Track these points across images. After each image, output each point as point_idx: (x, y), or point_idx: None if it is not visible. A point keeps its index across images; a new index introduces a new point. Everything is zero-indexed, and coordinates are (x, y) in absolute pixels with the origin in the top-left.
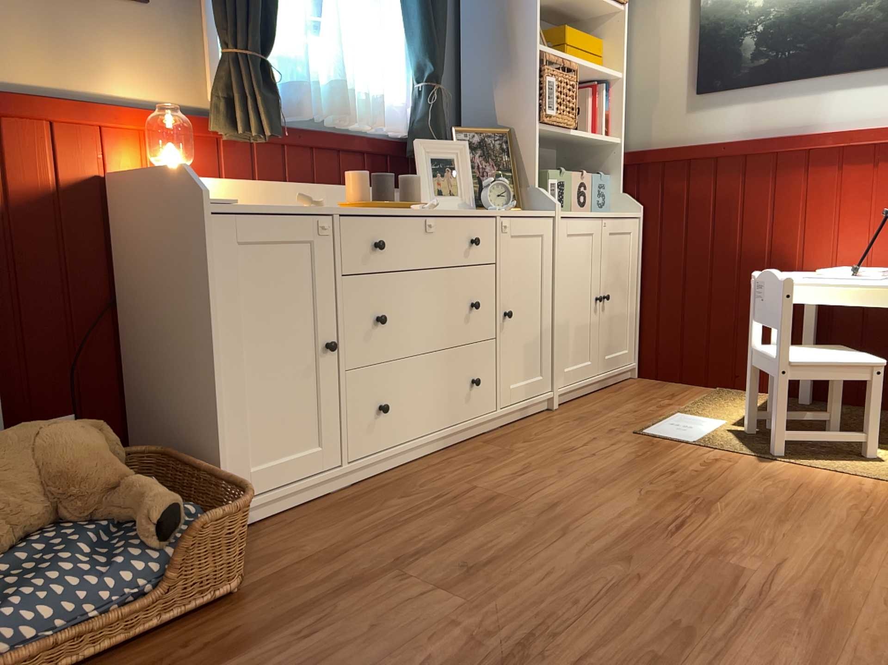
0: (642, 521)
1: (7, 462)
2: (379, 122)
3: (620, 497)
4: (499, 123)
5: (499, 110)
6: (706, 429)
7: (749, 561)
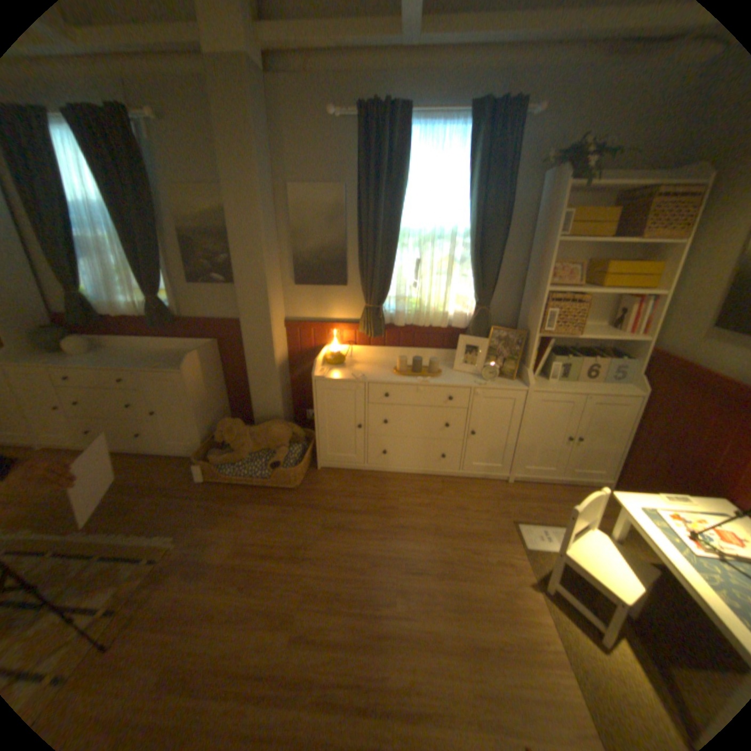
0: (412, 560)
1: (262, 432)
2: (441, 326)
3: (429, 545)
4: (527, 326)
5: (528, 319)
6: (554, 551)
7: (405, 608)
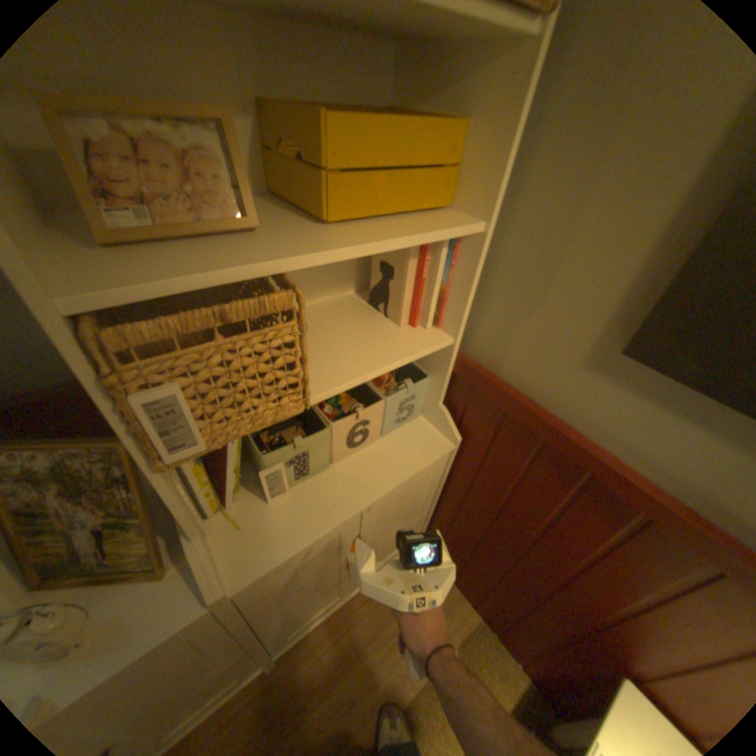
0: None
1: None
2: None
3: None
4: None
5: None
6: None
7: None
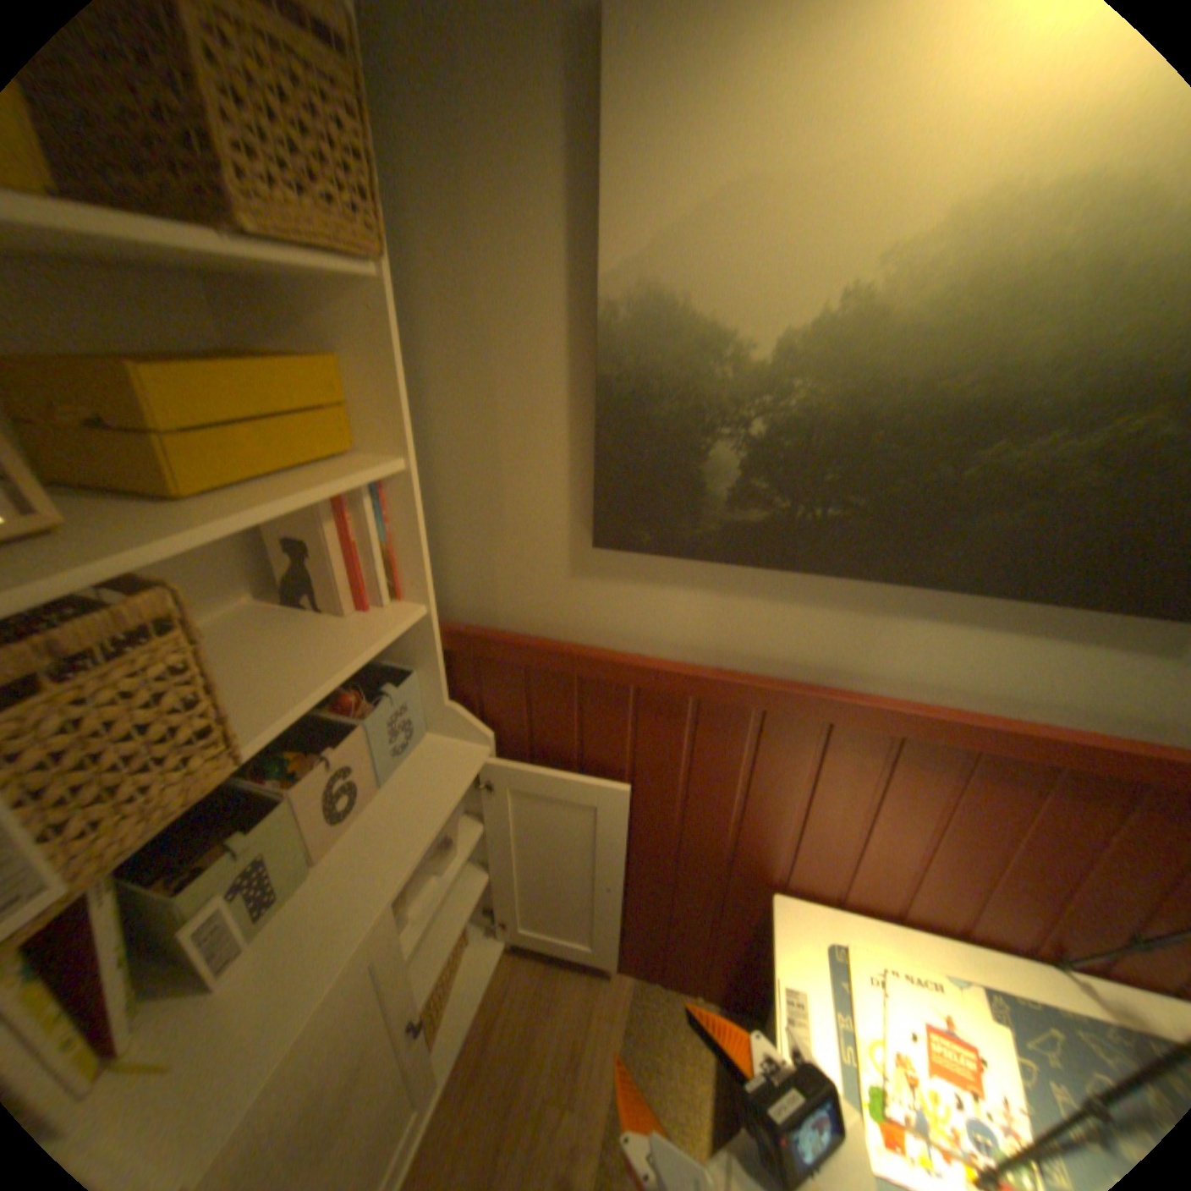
0: None
1: None
2: None
3: None
4: None
5: None
6: None
7: None
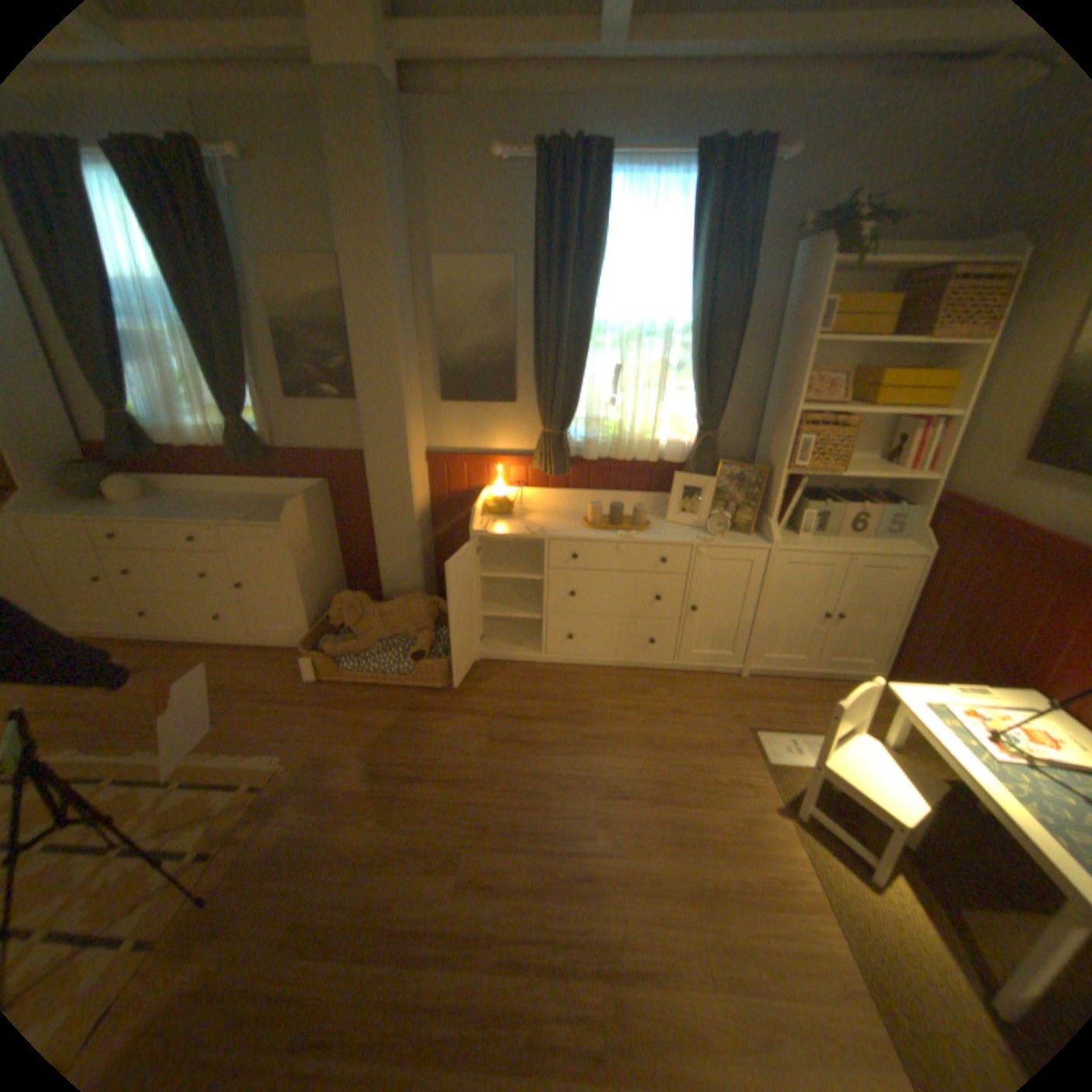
0: (615, 780)
1: (398, 610)
2: (650, 459)
3: (636, 760)
4: (769, 460)
5: (772, 449)
6: (806, 765)
7: (609, 842)
